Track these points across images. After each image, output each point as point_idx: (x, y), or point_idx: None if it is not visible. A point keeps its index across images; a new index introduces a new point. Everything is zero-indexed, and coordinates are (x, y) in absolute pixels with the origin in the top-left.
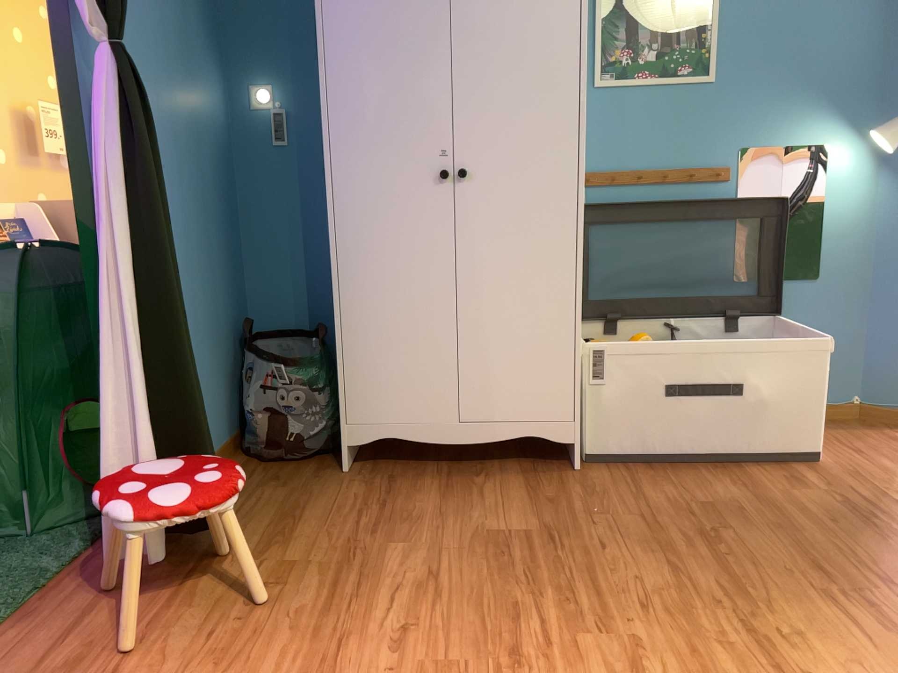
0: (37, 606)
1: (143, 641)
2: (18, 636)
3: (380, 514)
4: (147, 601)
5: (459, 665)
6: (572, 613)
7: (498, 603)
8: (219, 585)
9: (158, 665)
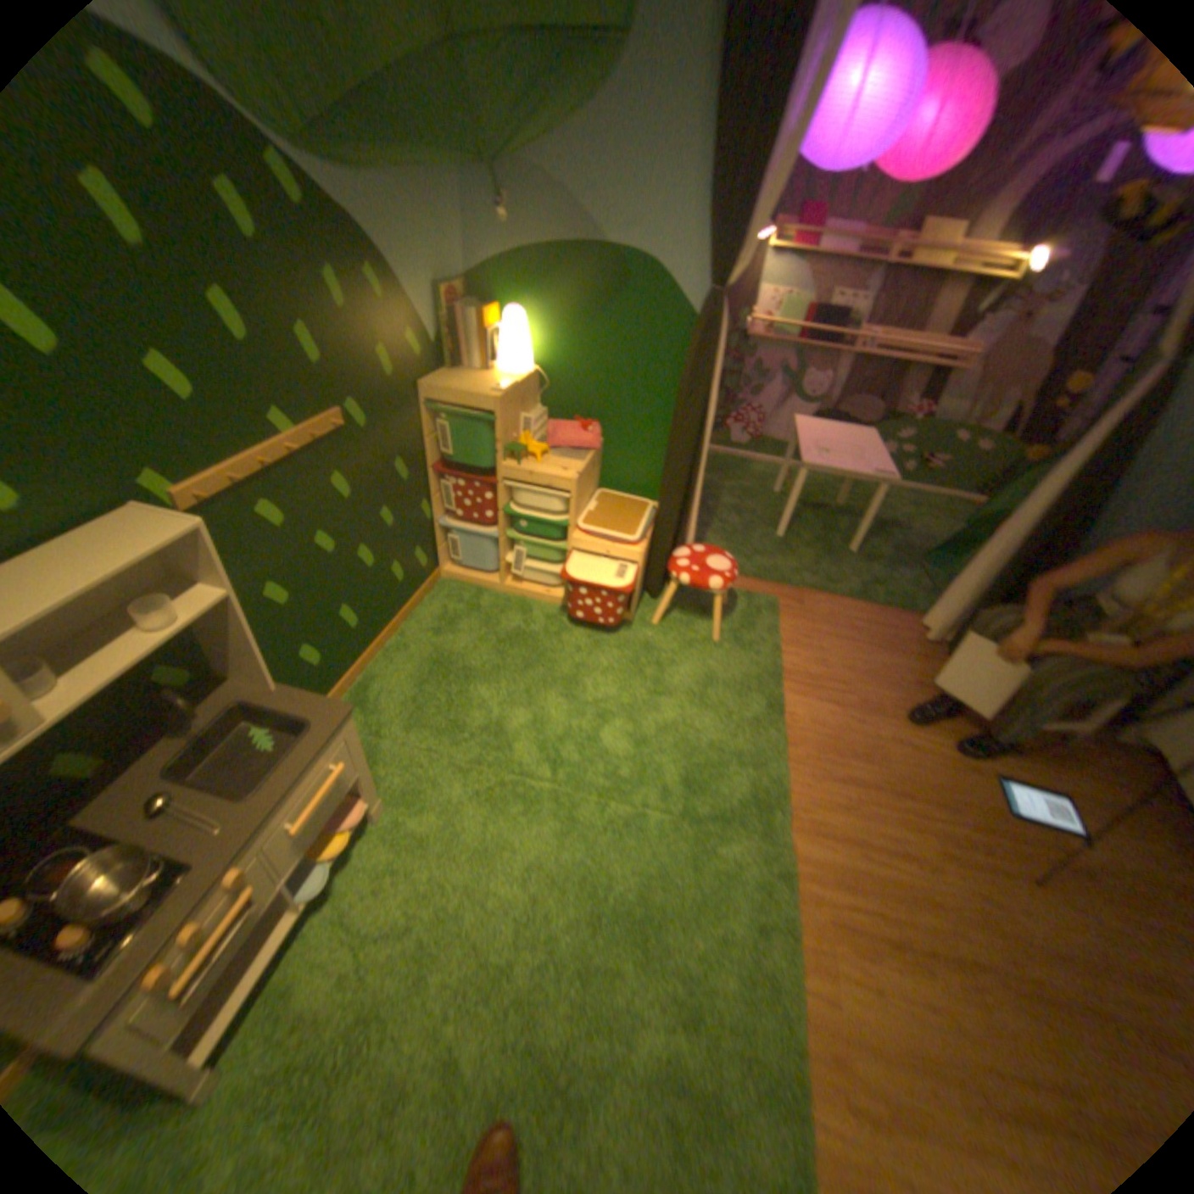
0: (886, 614)
1: (873, 650)
2: (866, 613)
3: (1050, 757)
4: (903, 648)
5: (890, 771)
6: (962, 848)
7: (958, 806)
8: (926, 673)
9: (860, 656)
